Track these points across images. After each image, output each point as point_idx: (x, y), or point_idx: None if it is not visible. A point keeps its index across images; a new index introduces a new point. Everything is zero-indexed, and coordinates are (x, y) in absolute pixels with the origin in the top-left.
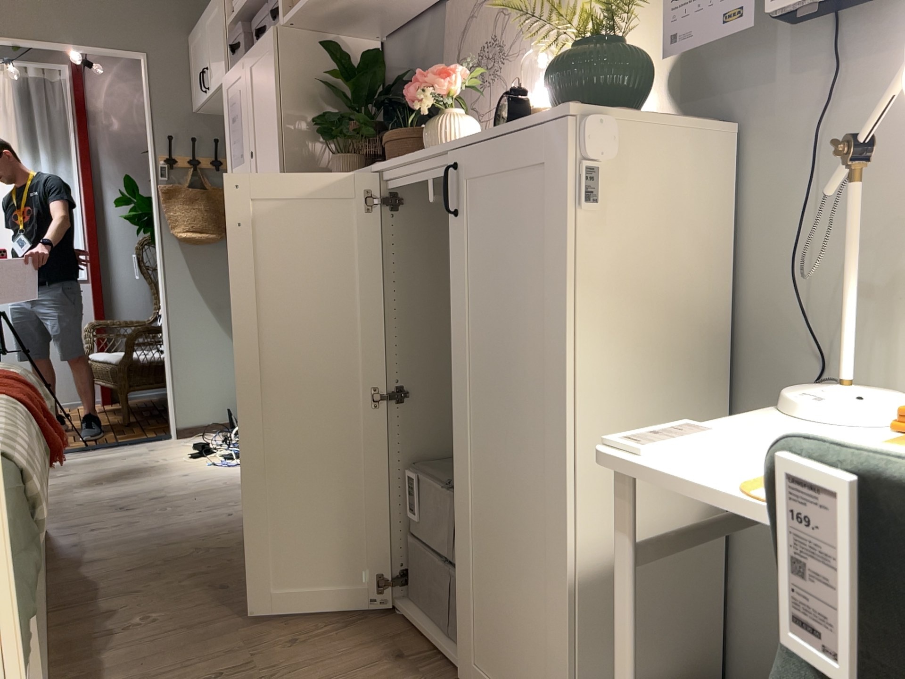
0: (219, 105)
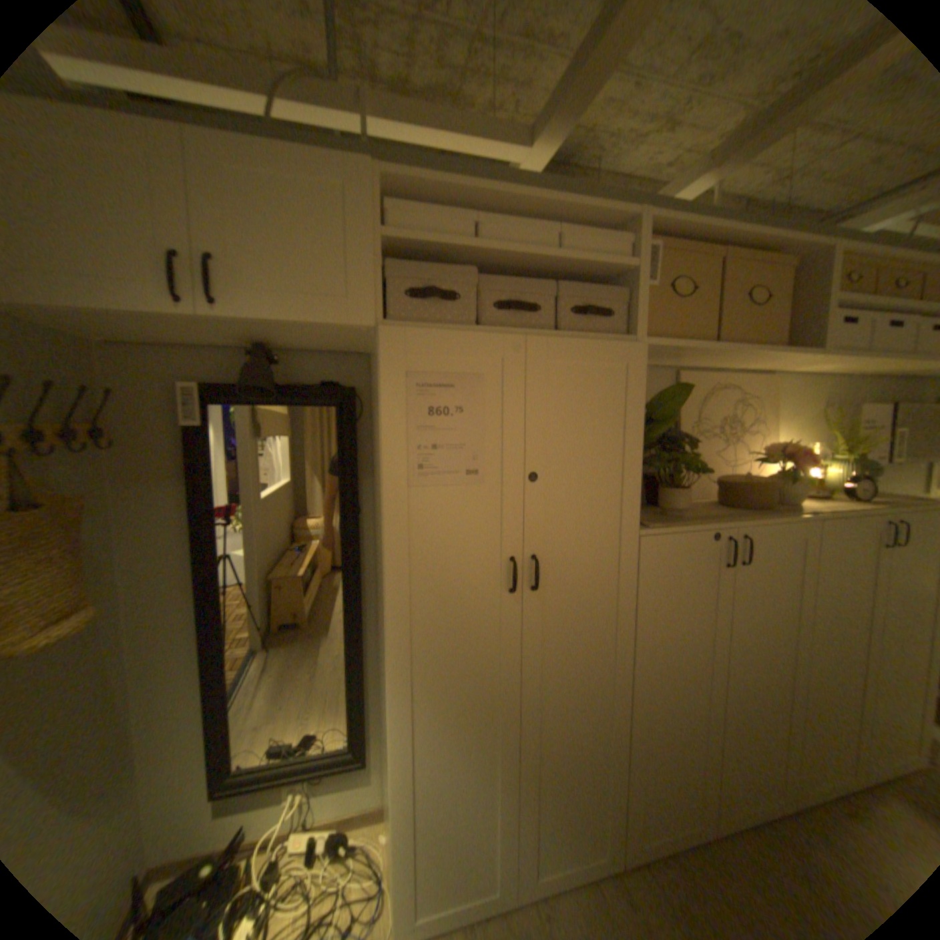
0: (127, 320)
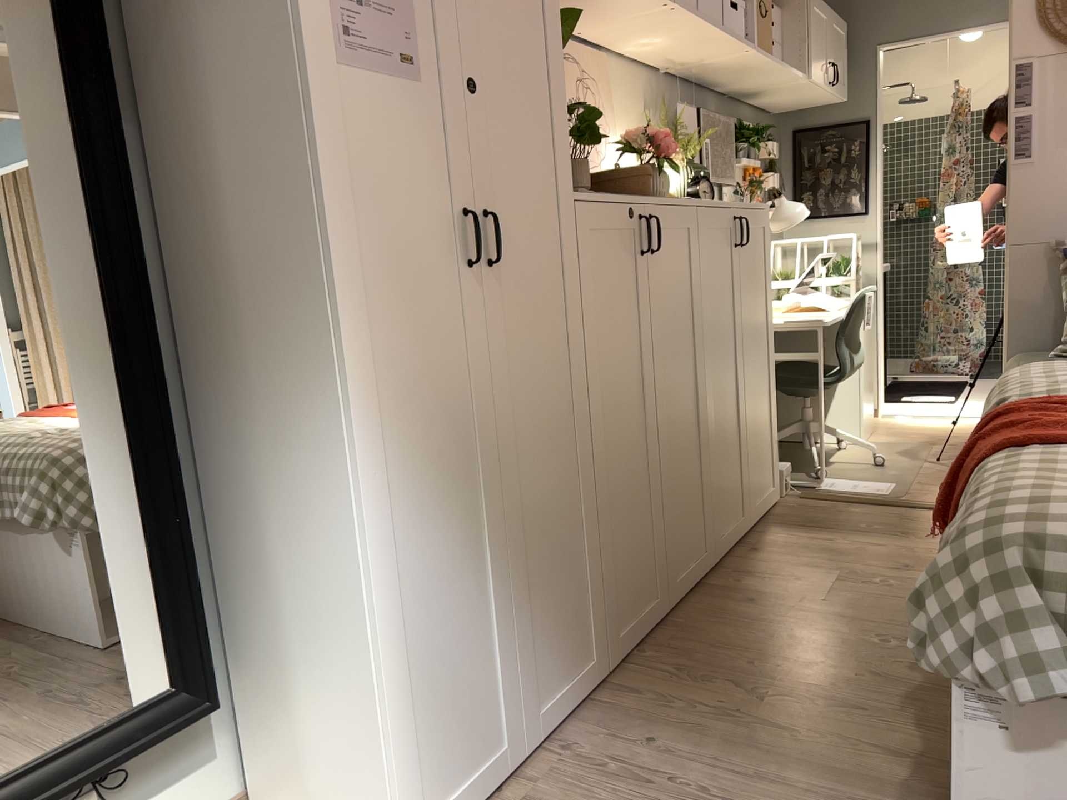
0: None
